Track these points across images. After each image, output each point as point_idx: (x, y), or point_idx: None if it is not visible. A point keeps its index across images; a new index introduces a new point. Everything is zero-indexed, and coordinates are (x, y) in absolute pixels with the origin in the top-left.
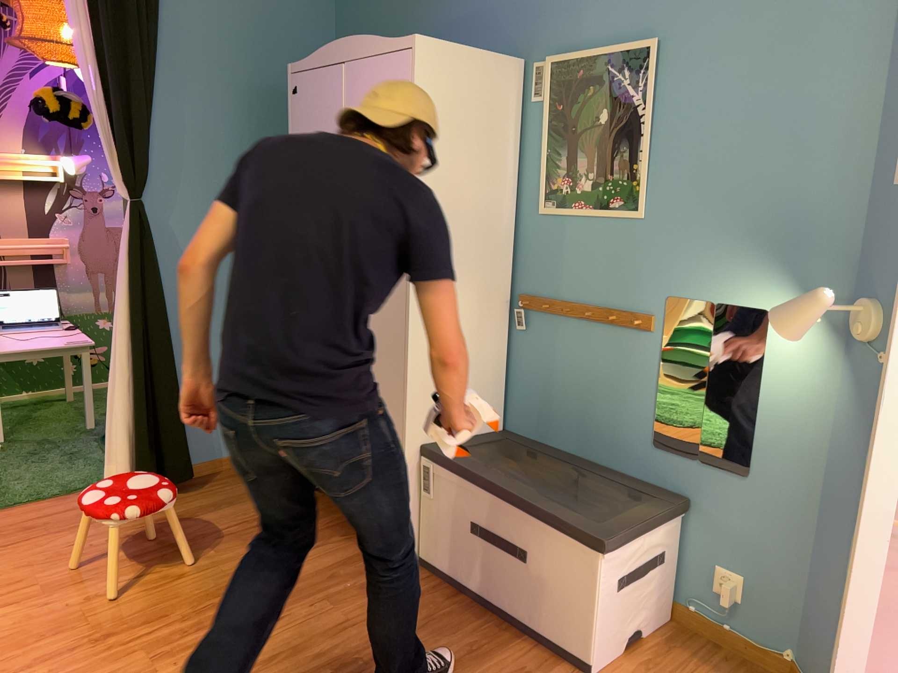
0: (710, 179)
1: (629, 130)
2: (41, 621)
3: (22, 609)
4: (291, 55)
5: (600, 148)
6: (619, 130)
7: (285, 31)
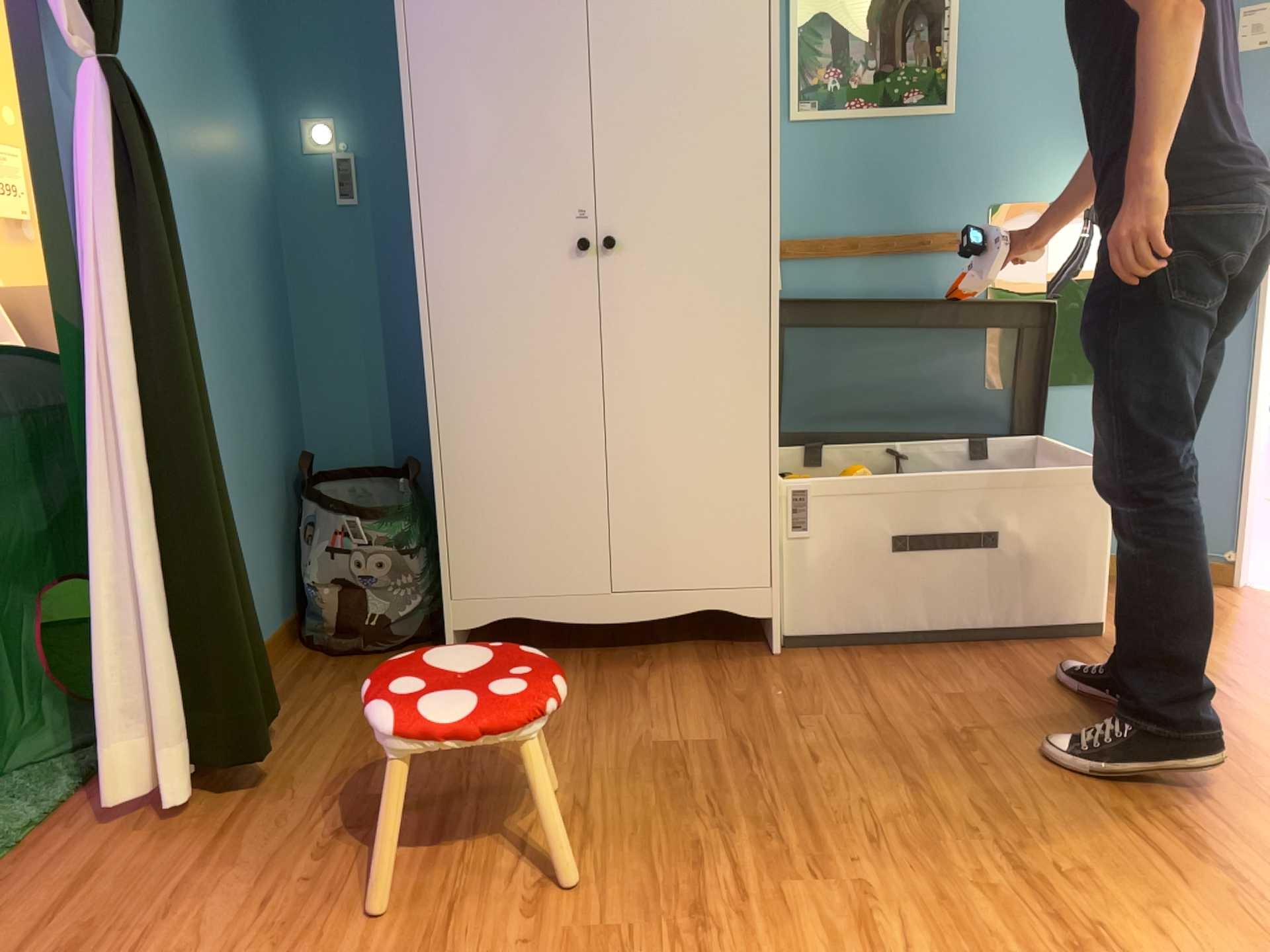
0: (1033, 61)
1: (927, 3)
2: None
3: None
4: None
5: (885, 26)
6: (913, 4)
7: None
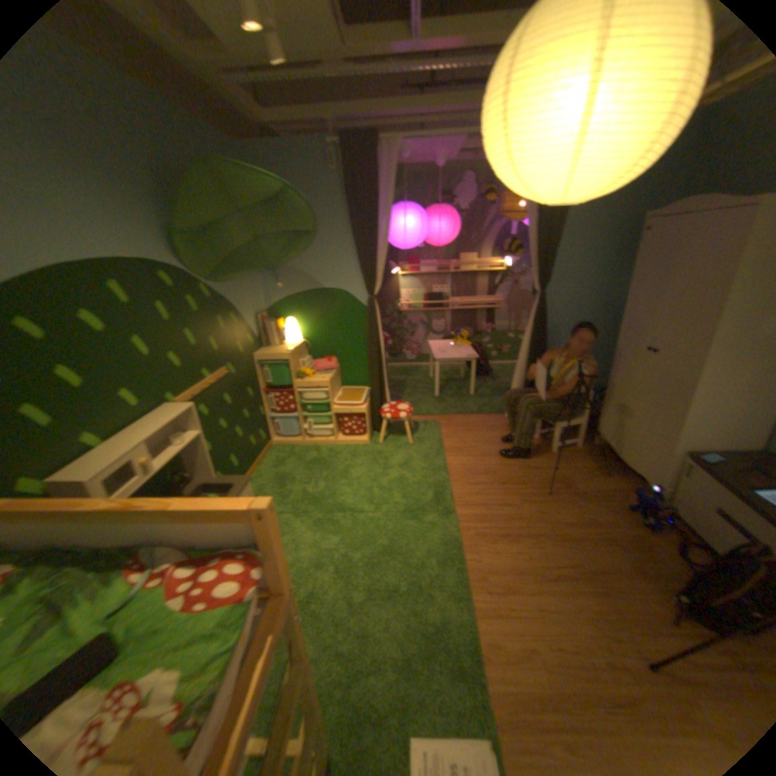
0: None
1: None
2: (480, 468)
3: (474, 460)
4: (648, 197)
5: None
6: None
7: (647, 183)
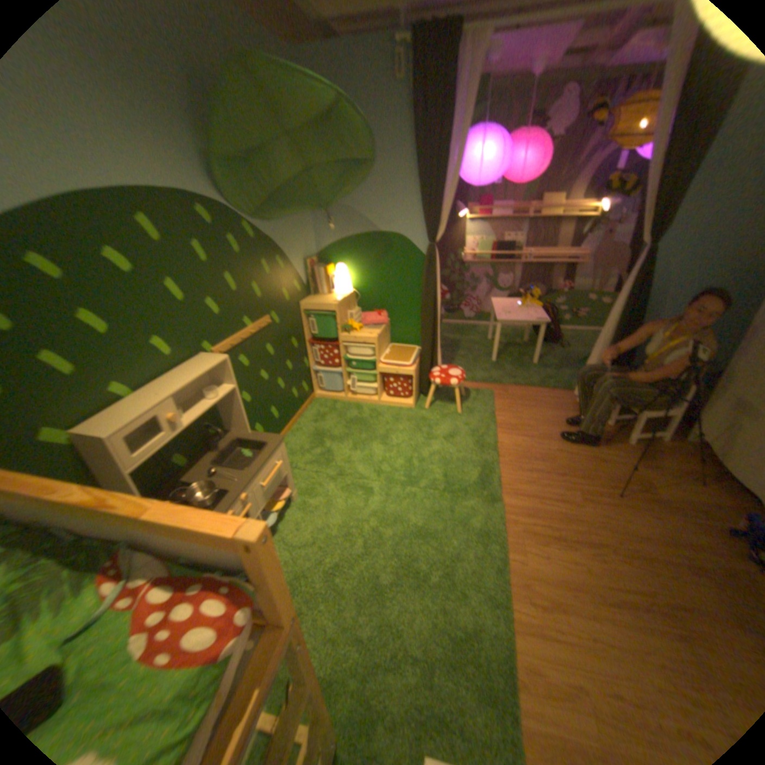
0: None
1: None
2: (537, 451)
3: (530, 441)
4: None
5: None
6: None
7: None
